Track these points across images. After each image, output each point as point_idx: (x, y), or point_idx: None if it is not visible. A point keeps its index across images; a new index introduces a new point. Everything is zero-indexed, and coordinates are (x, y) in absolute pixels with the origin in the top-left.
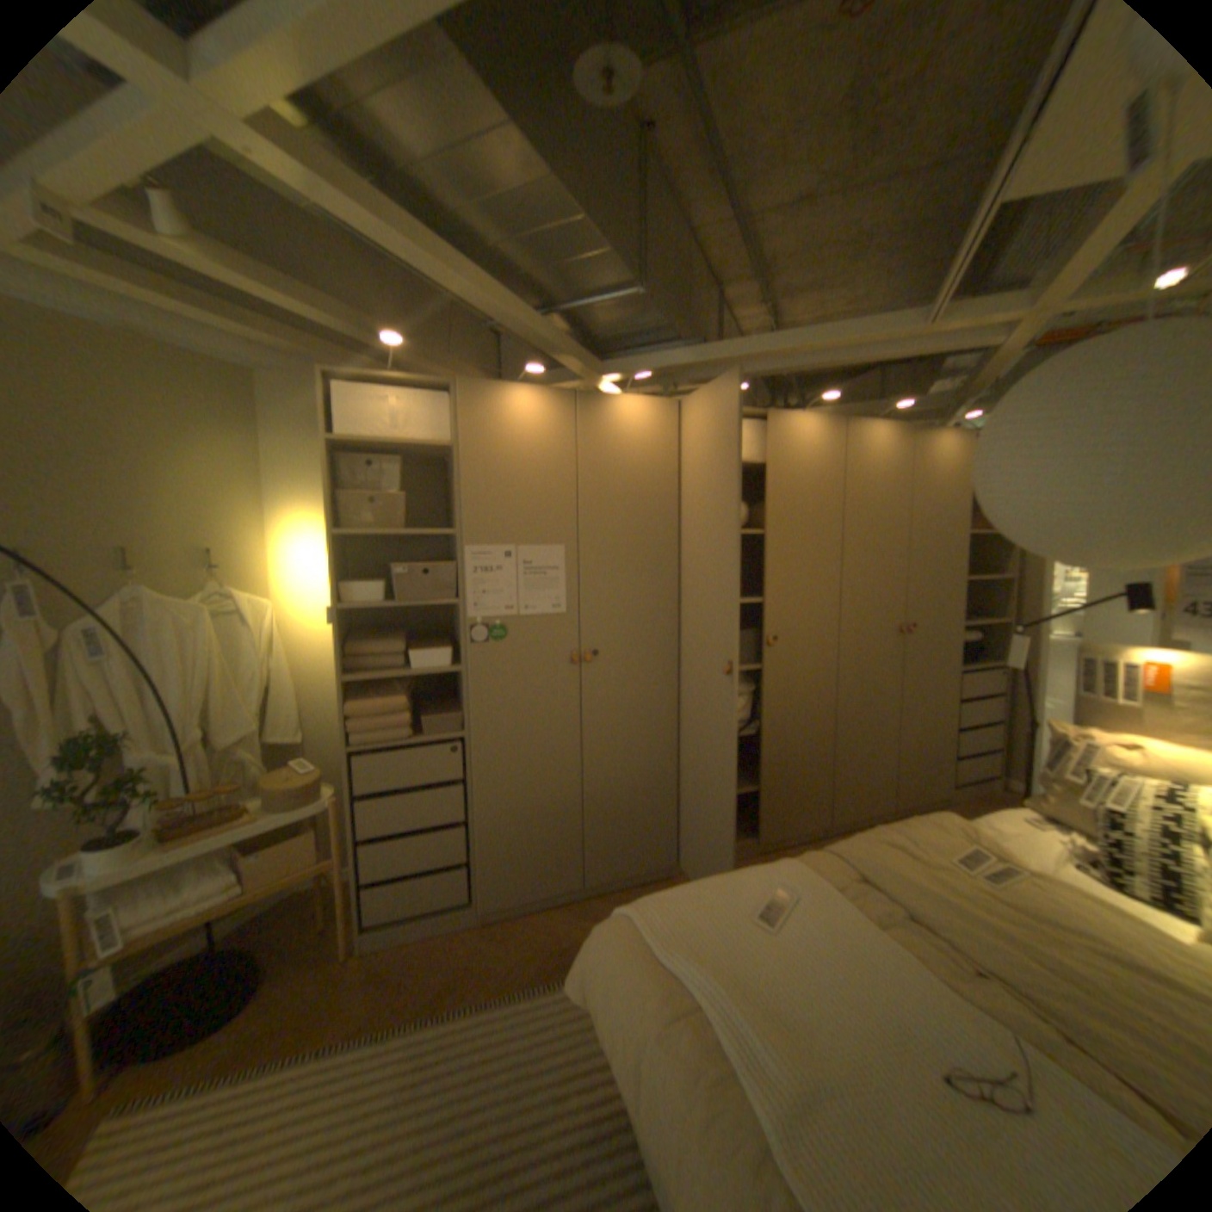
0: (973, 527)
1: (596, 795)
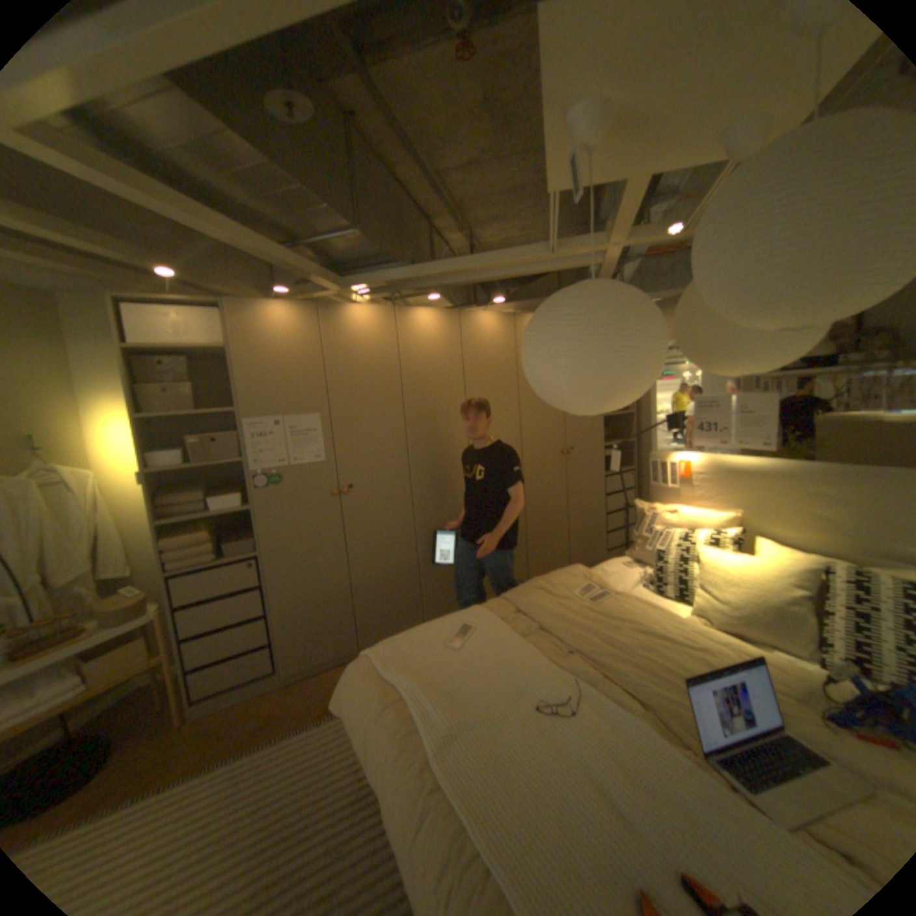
0: None
1: (360, 585)
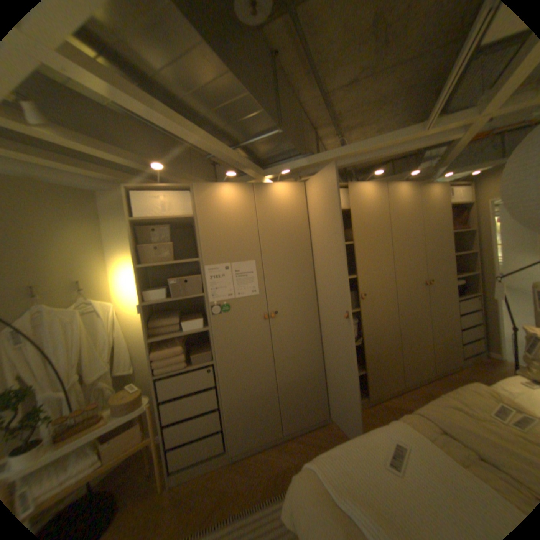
0: (454, 229)
1: (284, 386)
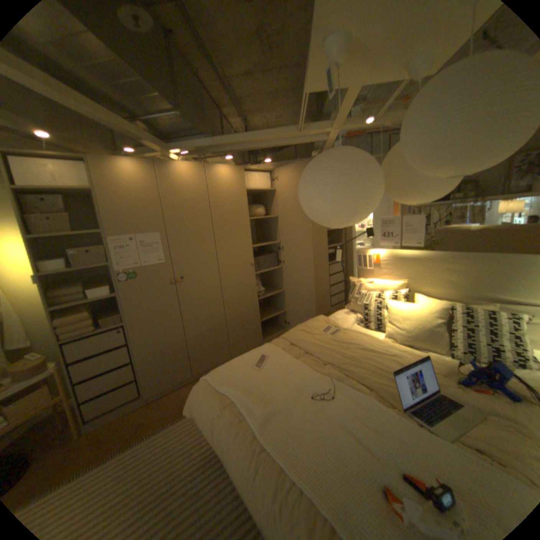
0: None
1: (192, 338)
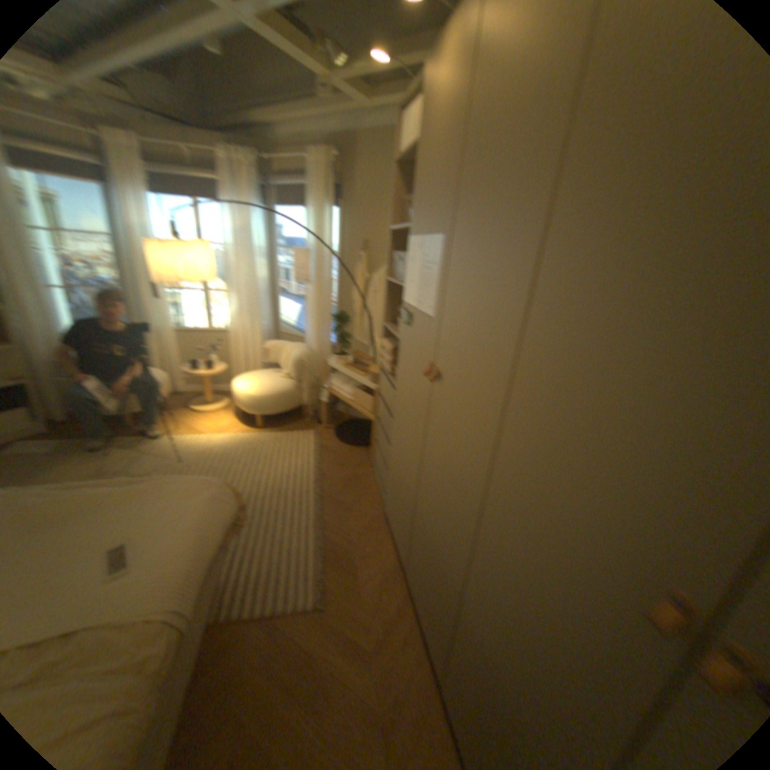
0: None
1: (418, 515)
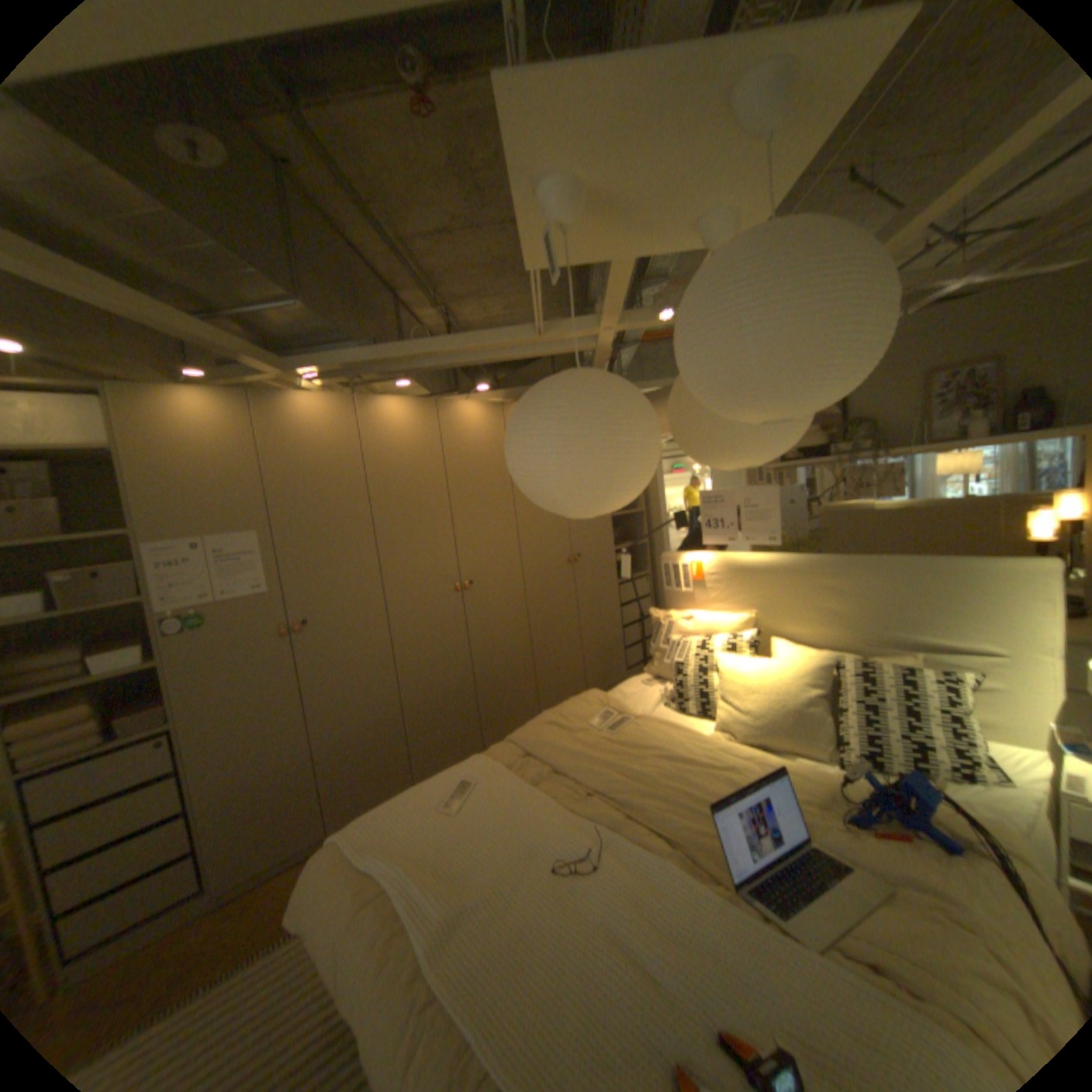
0: None
1: (325, 750)
